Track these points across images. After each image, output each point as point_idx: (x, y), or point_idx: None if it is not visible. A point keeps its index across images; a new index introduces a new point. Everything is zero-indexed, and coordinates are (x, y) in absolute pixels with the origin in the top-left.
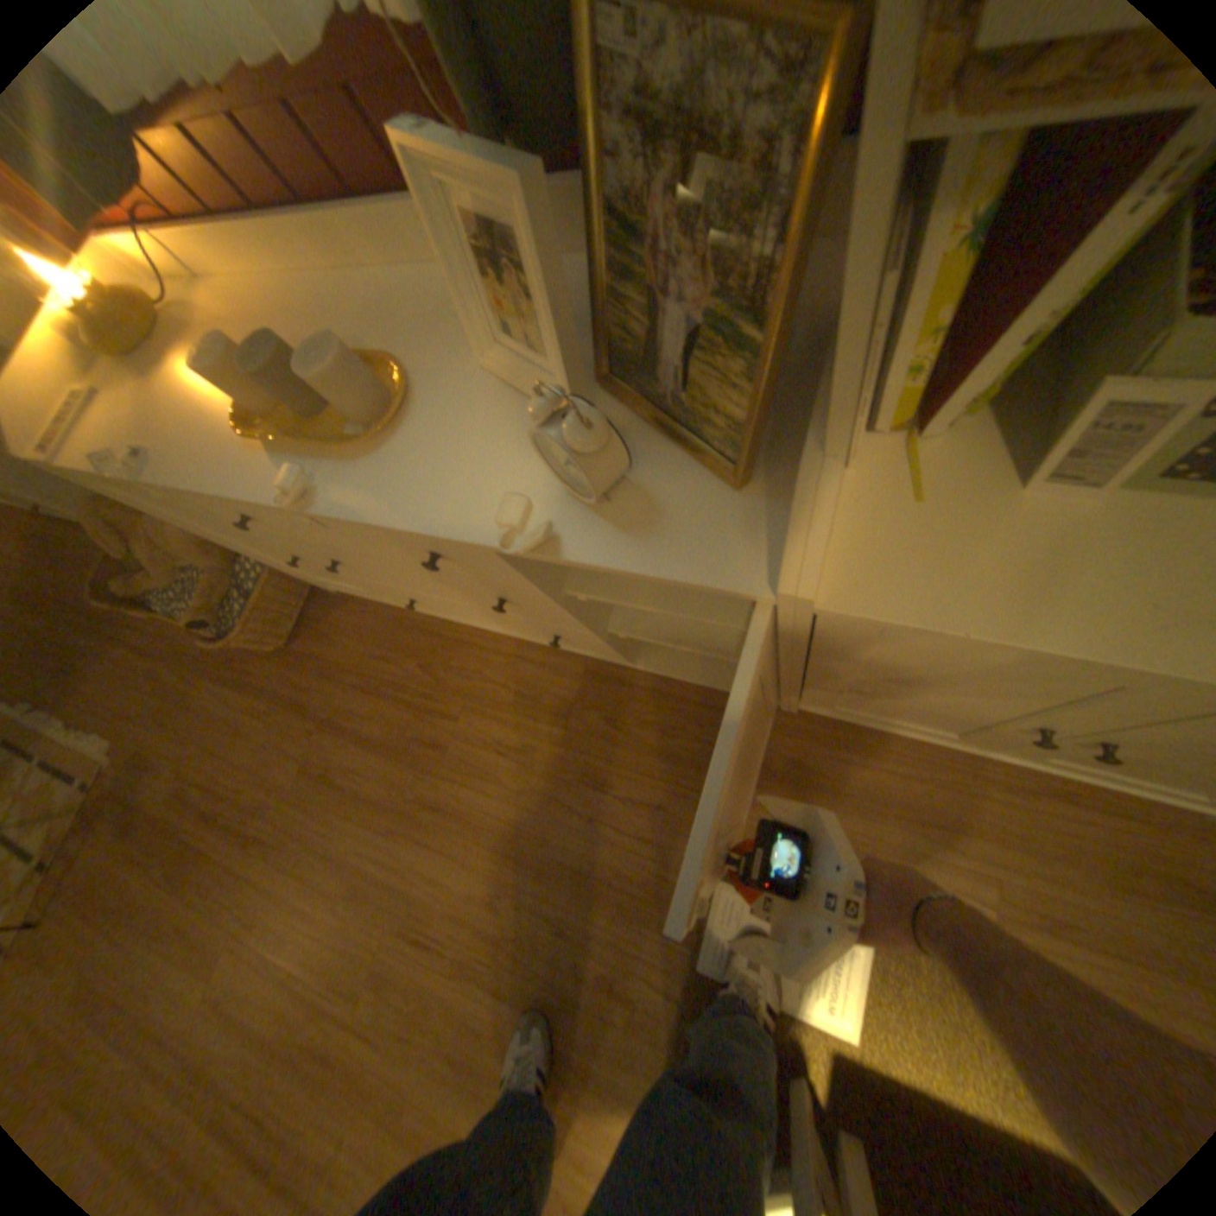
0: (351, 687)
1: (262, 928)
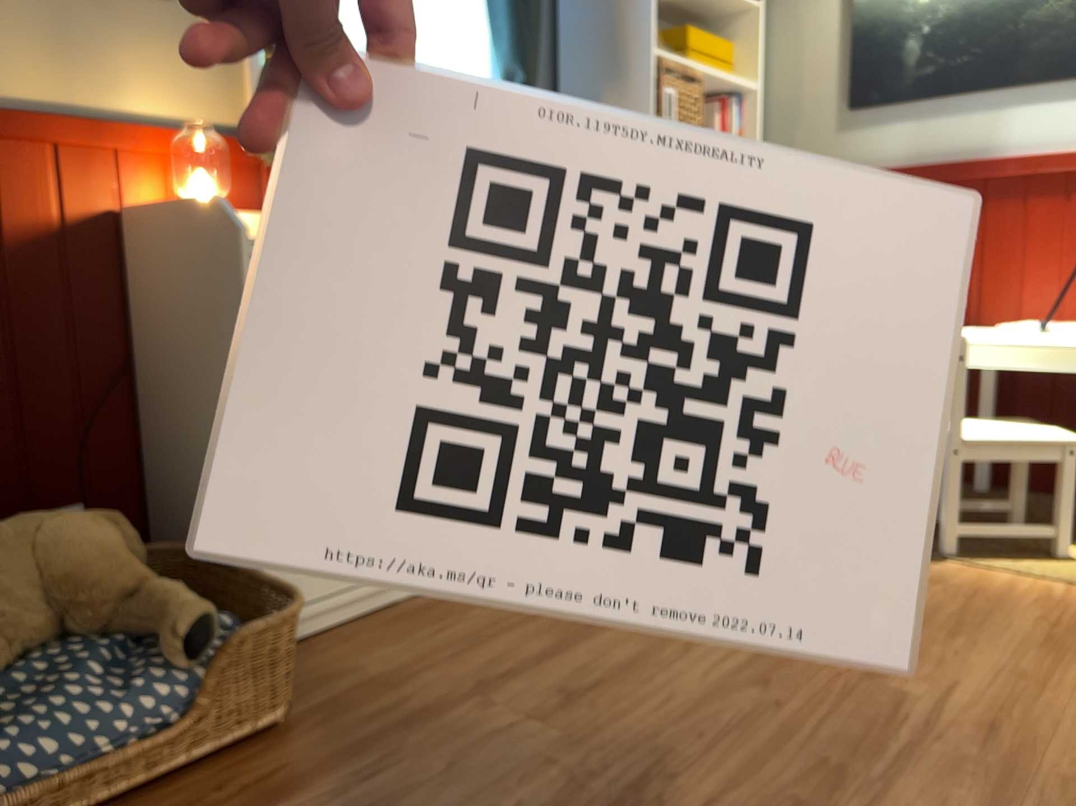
0: (449, 658)
1: (796, 792)
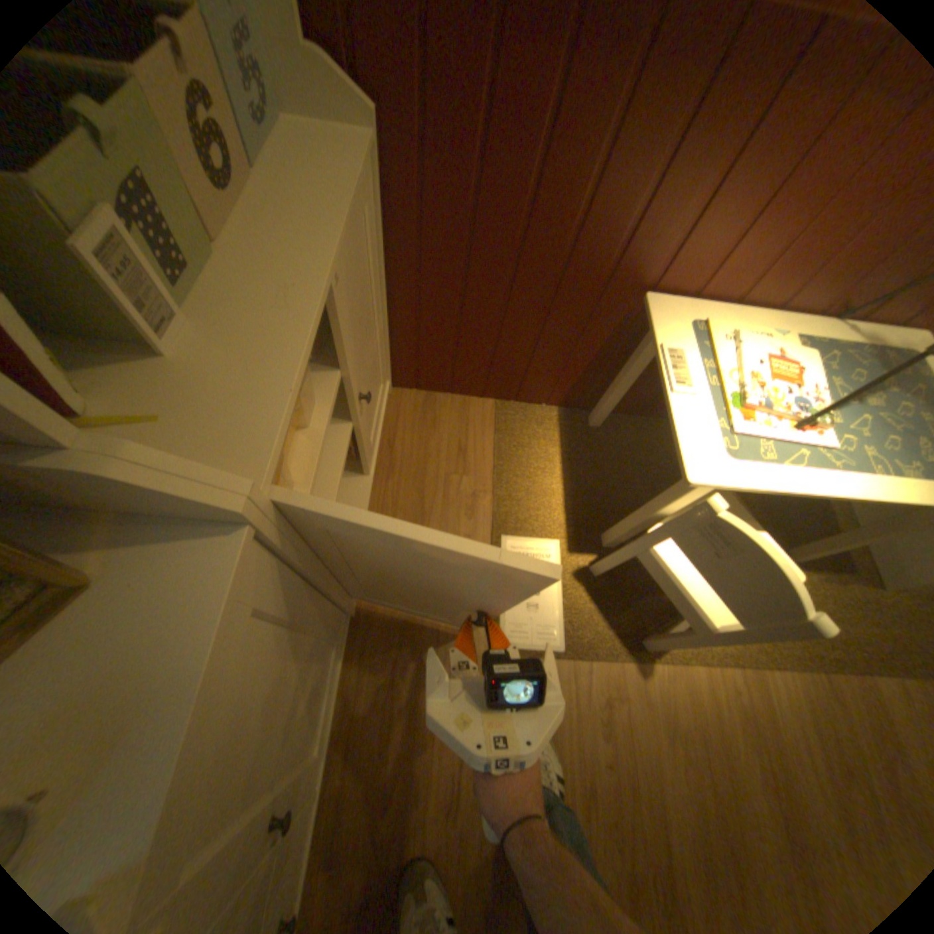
0: None
1: None
